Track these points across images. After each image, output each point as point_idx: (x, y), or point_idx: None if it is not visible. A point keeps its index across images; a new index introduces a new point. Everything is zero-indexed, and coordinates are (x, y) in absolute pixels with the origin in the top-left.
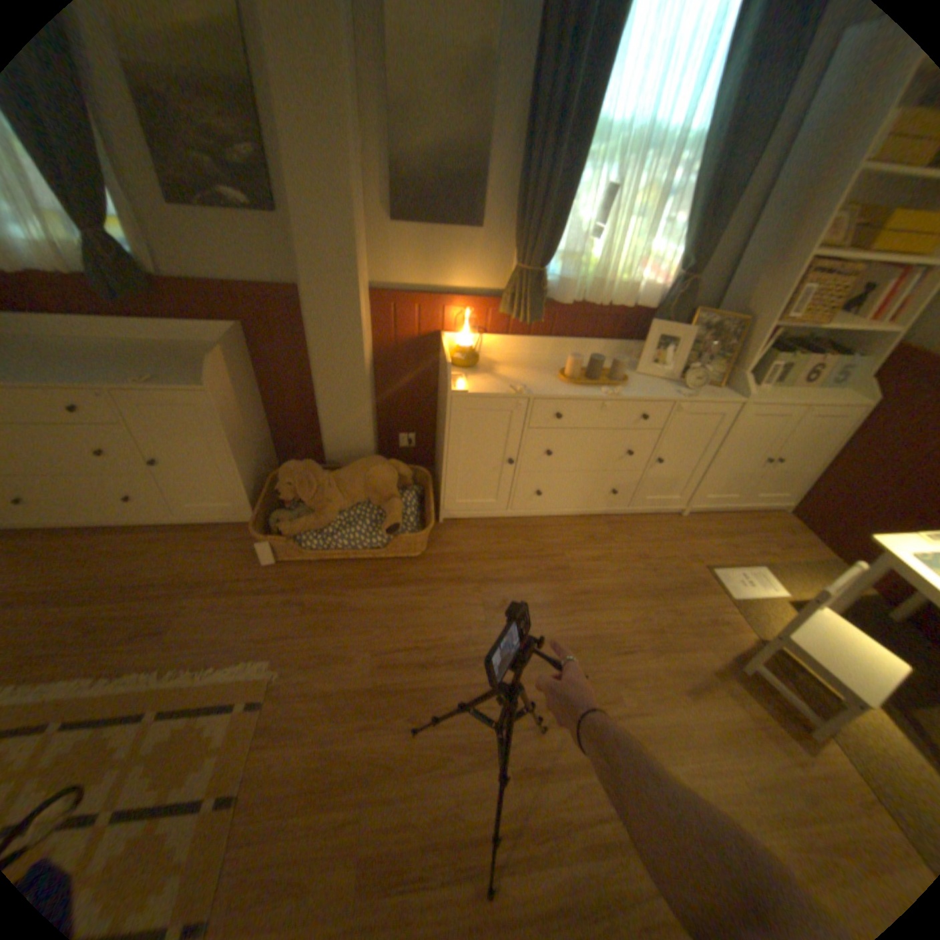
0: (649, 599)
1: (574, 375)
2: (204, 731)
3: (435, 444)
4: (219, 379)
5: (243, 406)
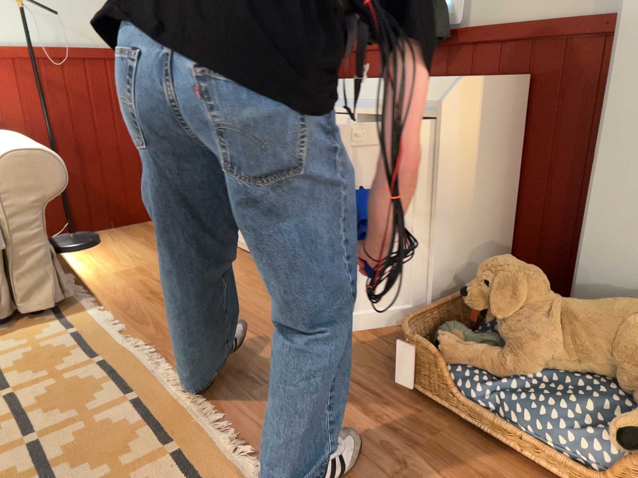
0: None
1: None
2: None
3: None
4: (462, 116)
5: (485, 176)
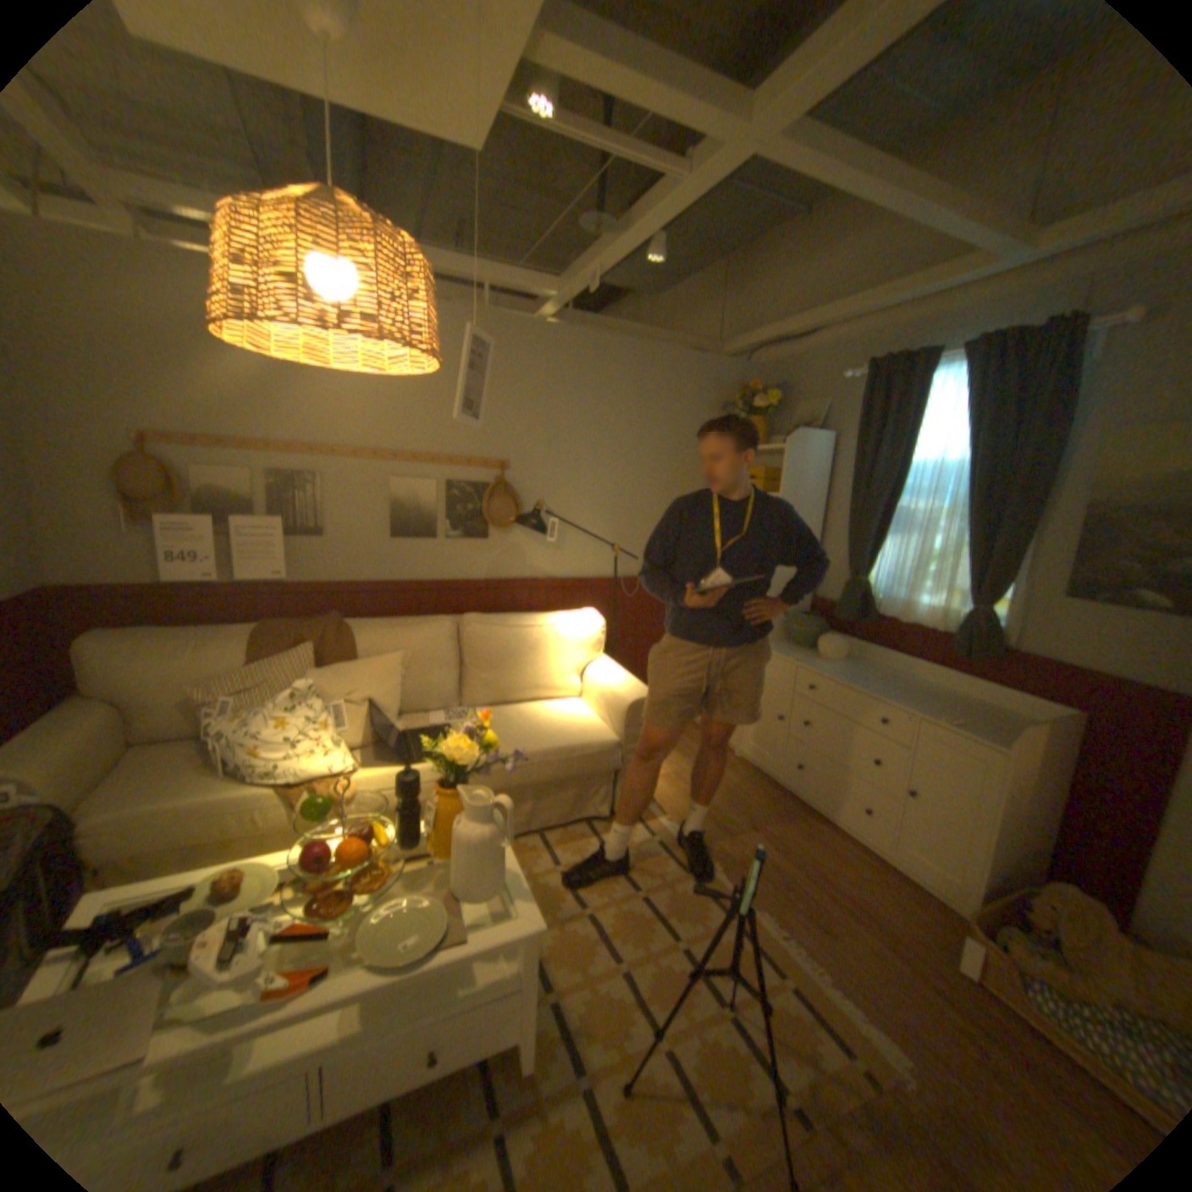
0: None
1: None
2: (824, 1049)
3: None
4: (1031, 754)
5: (1041, 796)
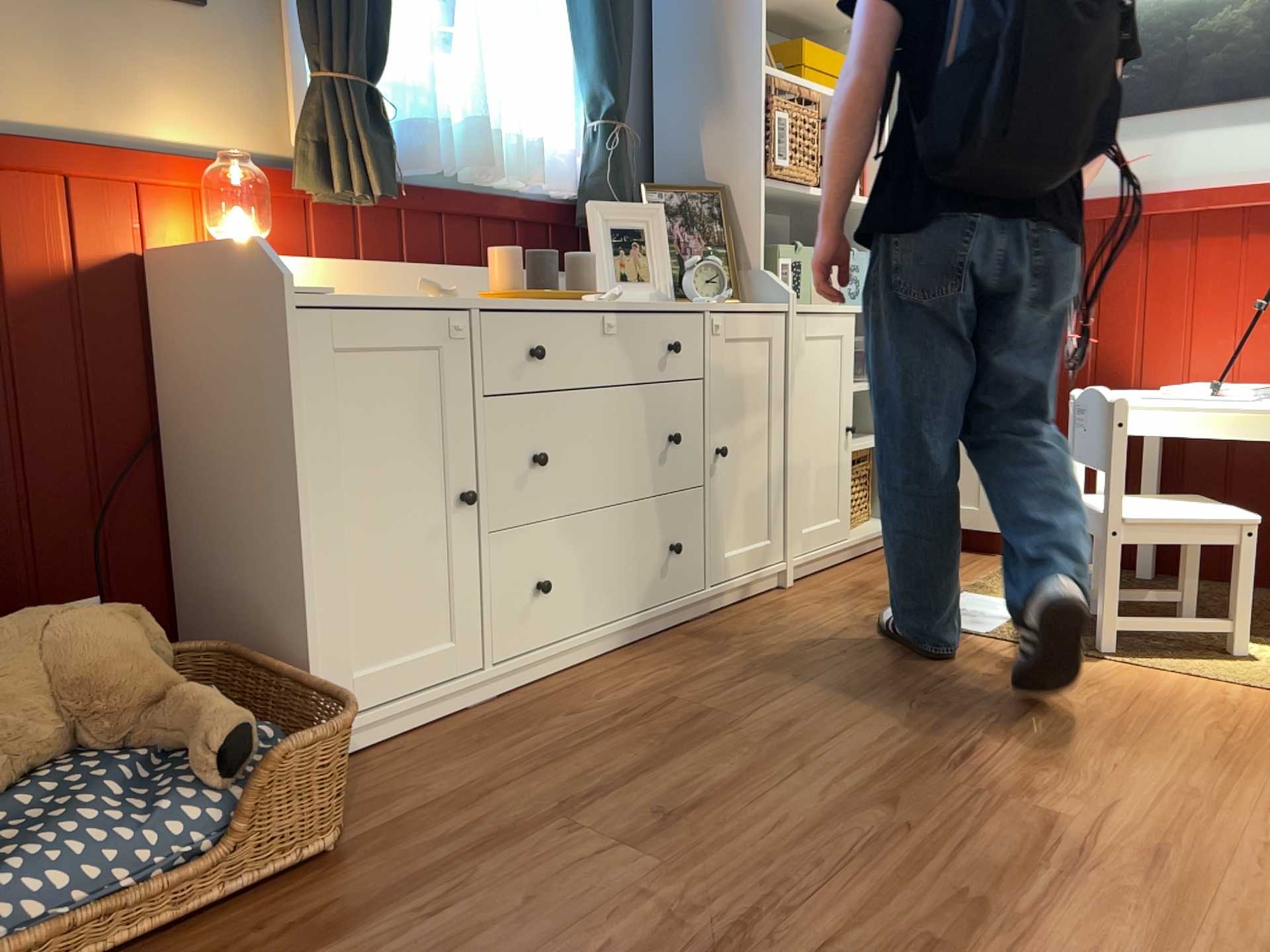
0: (889, 681)
1: (518, 284)
2: None
3: (191, 594)
4: None
5: None
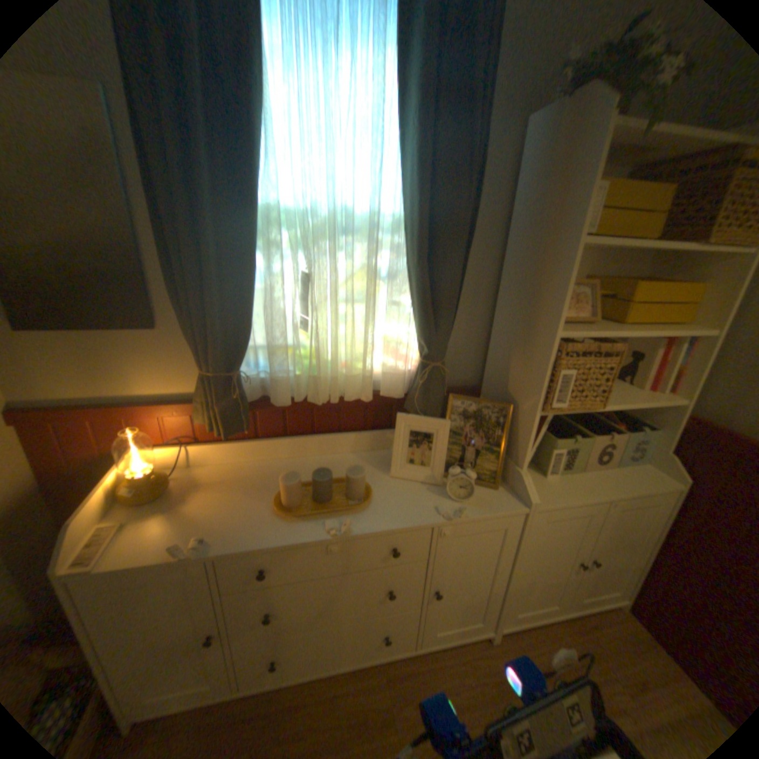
0: None
1: (295, 500)
2: None
3: None
4: None
5: None
